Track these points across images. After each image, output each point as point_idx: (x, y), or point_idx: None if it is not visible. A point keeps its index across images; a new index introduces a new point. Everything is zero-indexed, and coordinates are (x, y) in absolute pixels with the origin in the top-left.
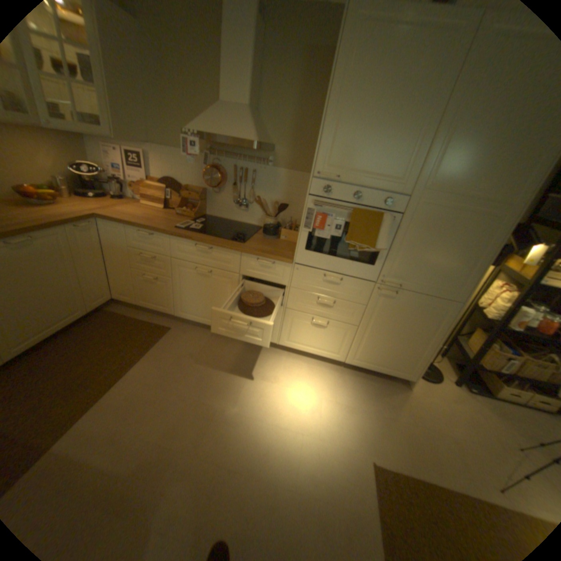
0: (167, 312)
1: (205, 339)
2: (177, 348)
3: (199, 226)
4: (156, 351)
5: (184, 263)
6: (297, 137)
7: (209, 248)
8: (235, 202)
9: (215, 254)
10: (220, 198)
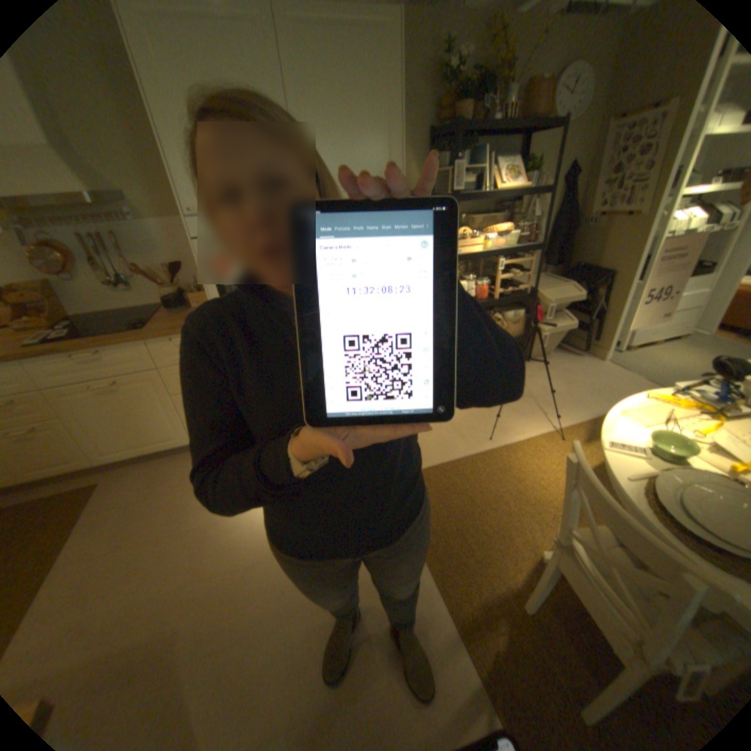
0: (77, 466)
1: (155, 471)
2: (118, 500)
3: (61, 332)
4: (87, 518)
5: (64, 388)
6: (147, 172)
7: (92, 352)
8: (104, 283)
9: (106, 357)
10: (76, 285)
